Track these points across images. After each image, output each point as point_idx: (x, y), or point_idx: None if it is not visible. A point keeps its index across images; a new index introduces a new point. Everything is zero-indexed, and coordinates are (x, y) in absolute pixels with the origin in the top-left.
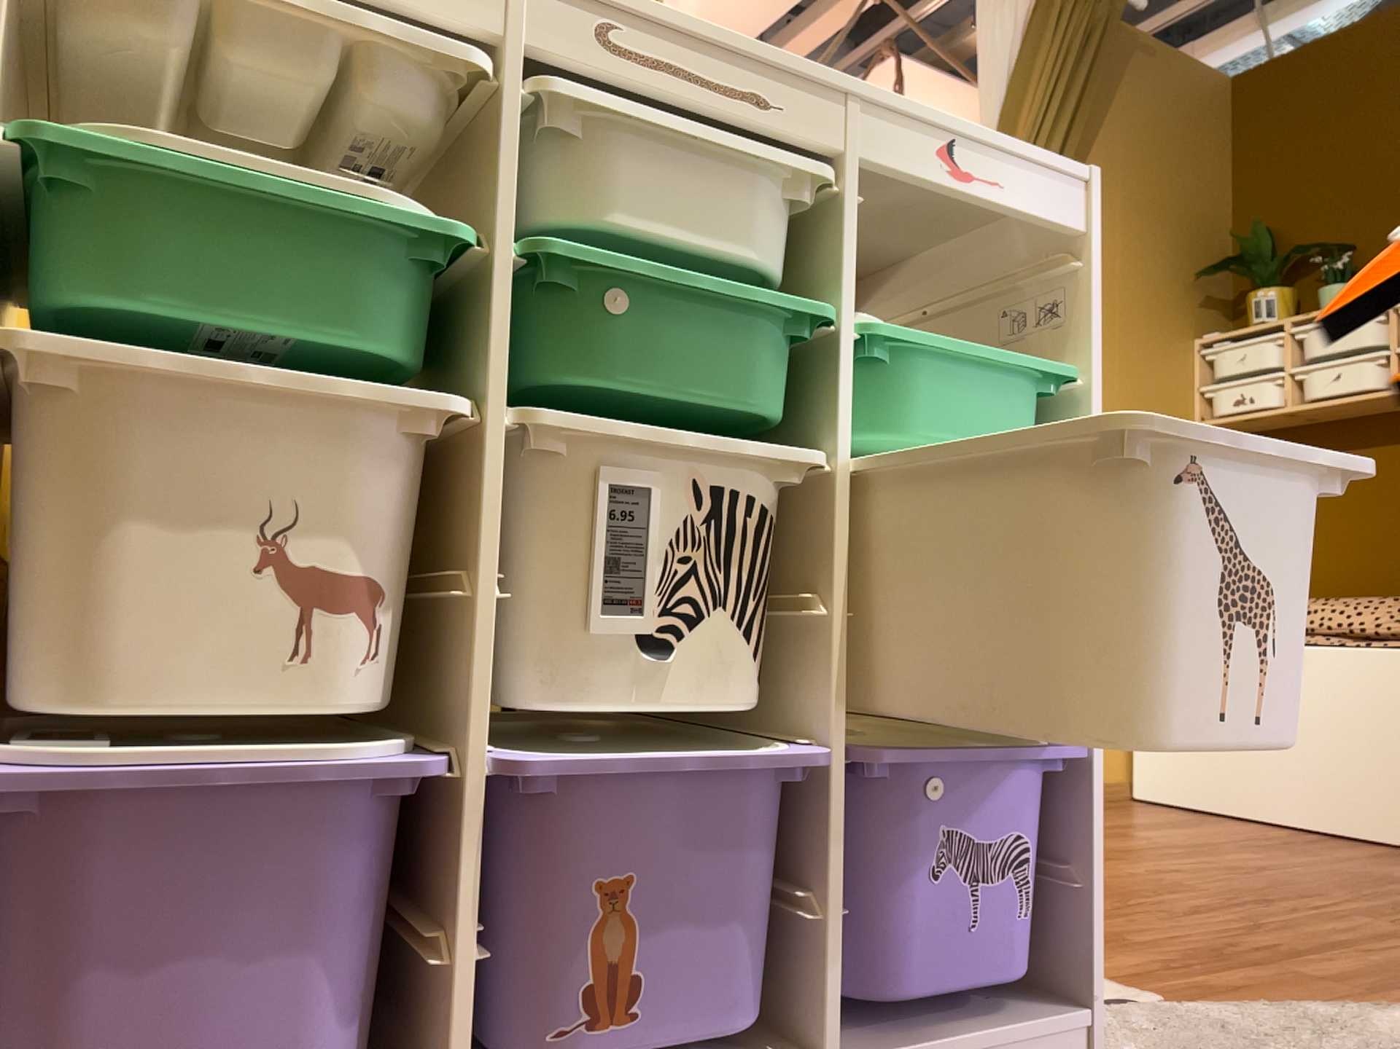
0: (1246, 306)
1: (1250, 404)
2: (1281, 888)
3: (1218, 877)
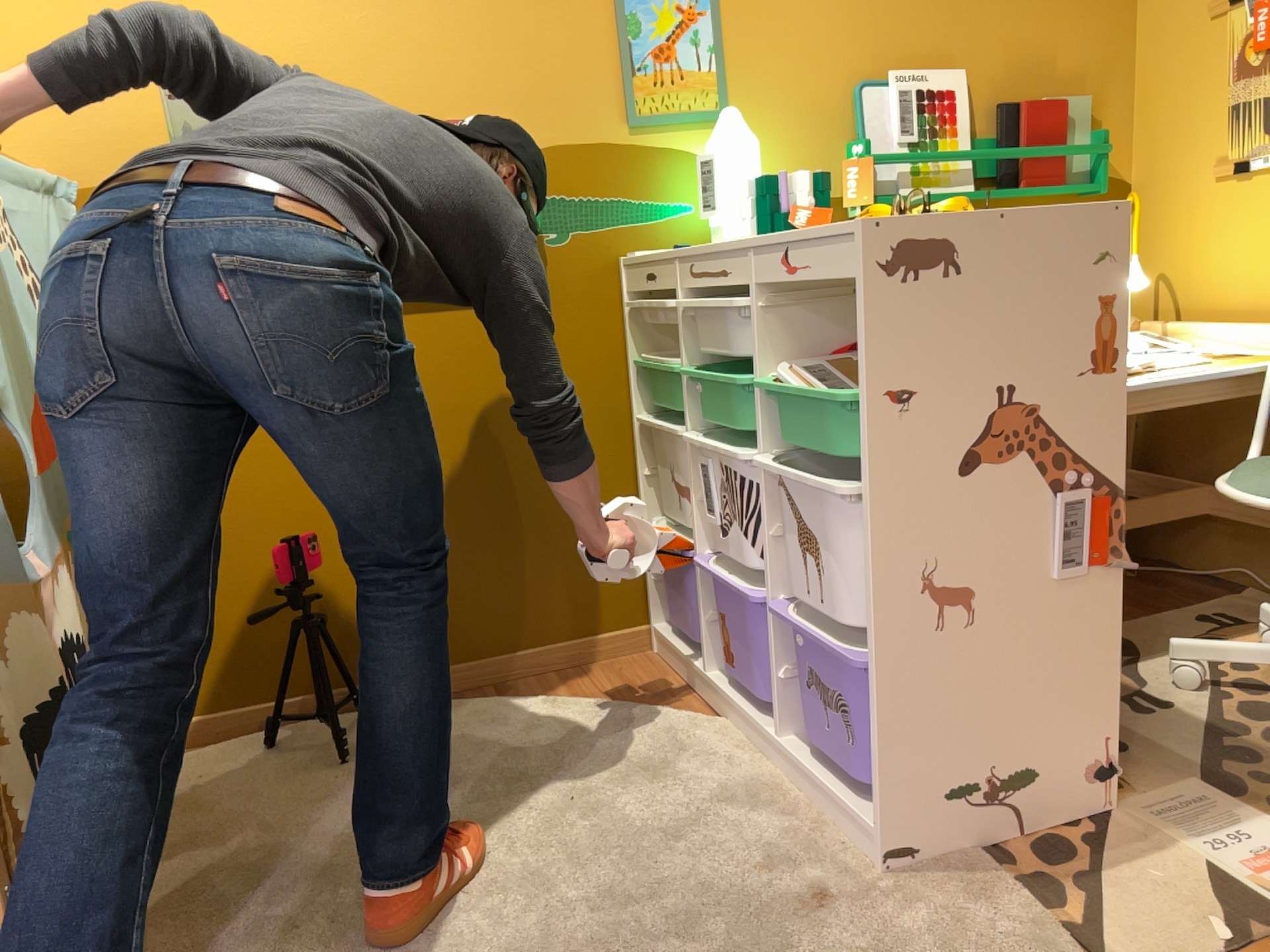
0: None
1: None
2: None
3: None
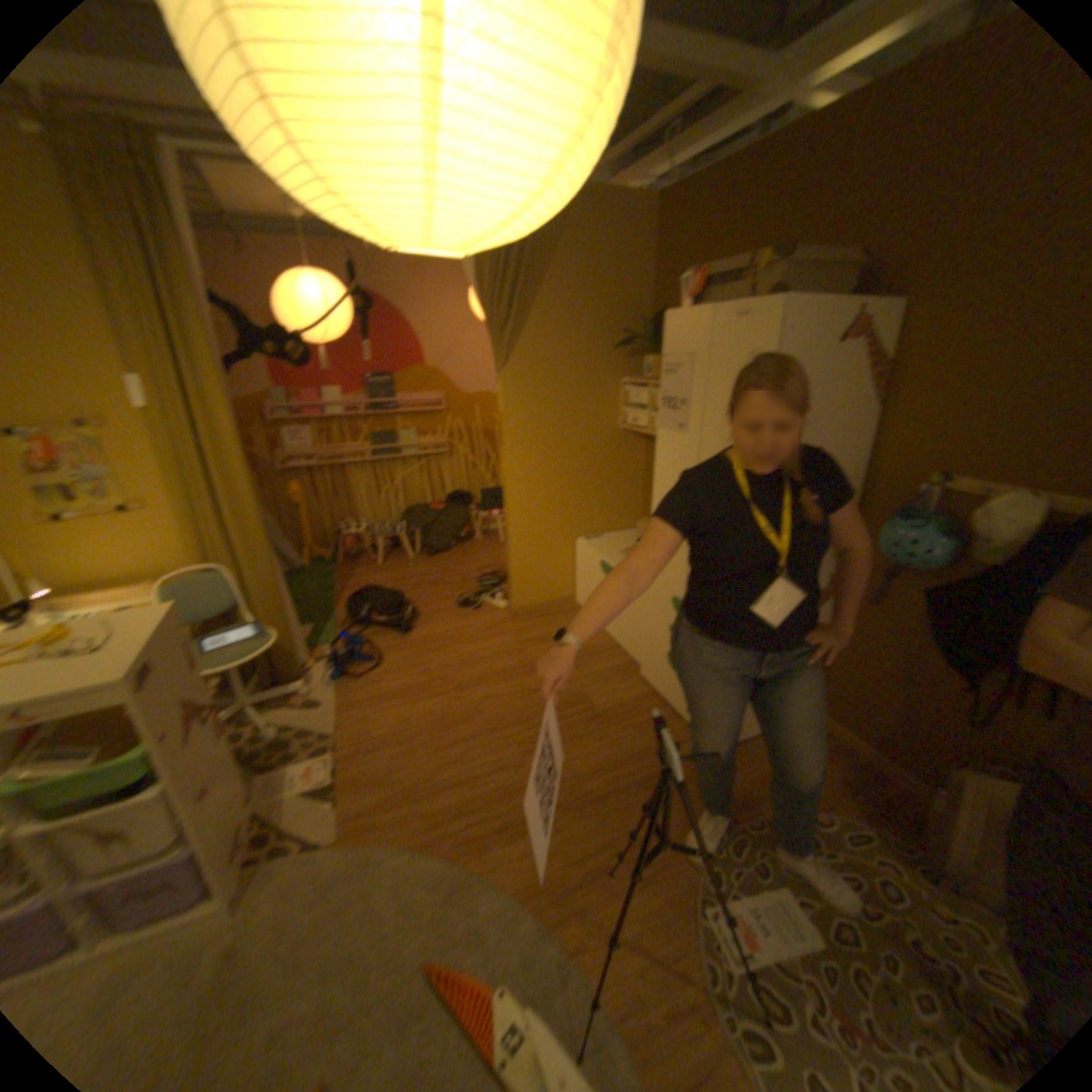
0: (645, 365)
1: (640, 425)
2: (513, 724)
3: (500, 712)
